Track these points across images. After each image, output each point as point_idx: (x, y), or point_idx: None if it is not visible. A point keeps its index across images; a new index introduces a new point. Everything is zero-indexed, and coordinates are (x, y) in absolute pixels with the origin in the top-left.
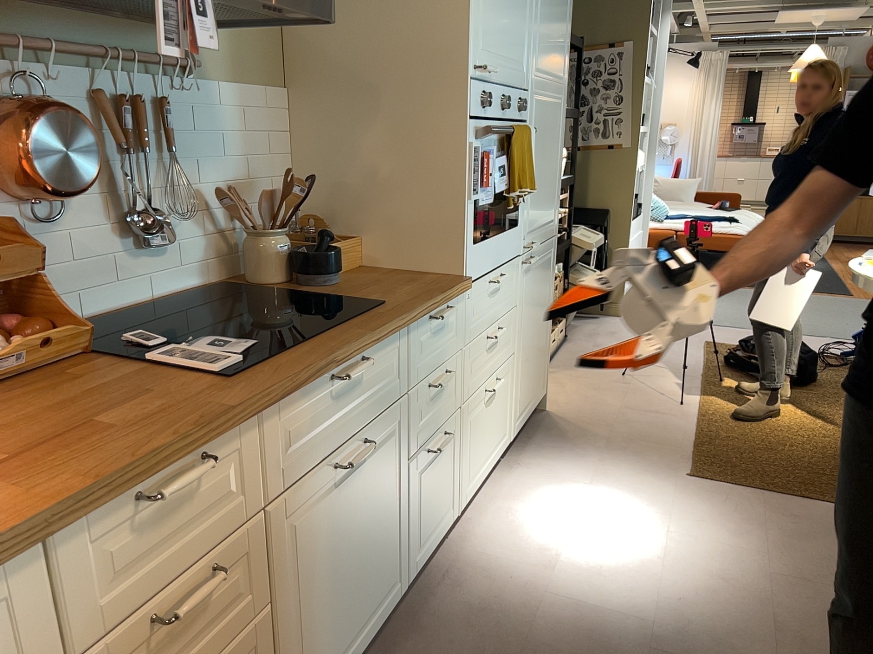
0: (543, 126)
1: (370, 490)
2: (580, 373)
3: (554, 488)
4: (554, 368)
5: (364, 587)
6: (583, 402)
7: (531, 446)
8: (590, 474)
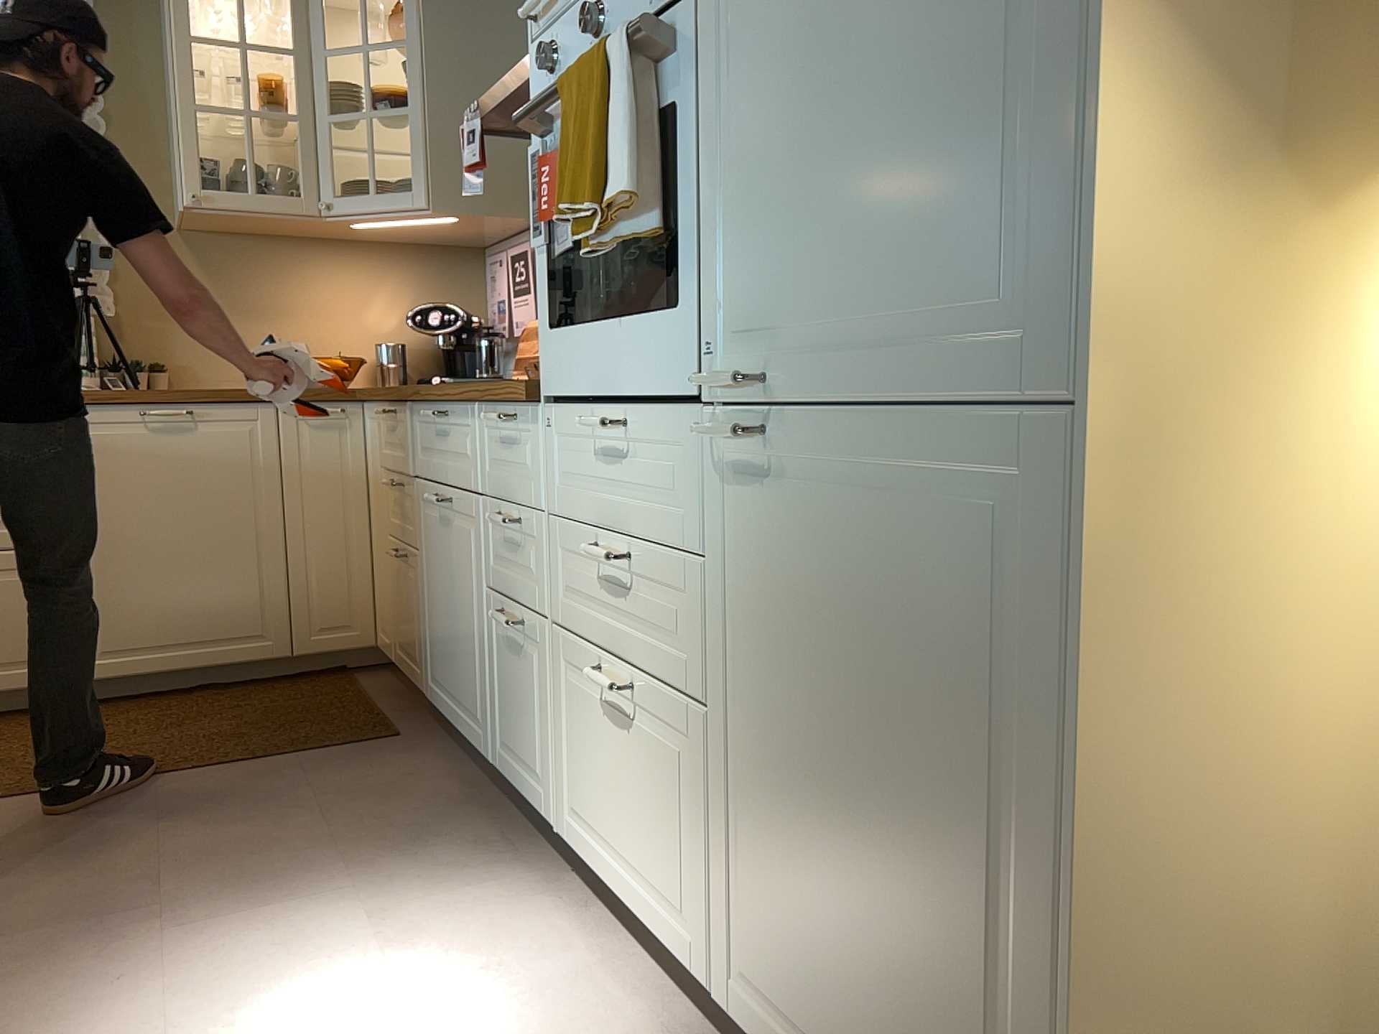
0: None
1: (458, 562)
2: None
3: None
4: None
5: (458, 663)
6: None
7: None
8: None
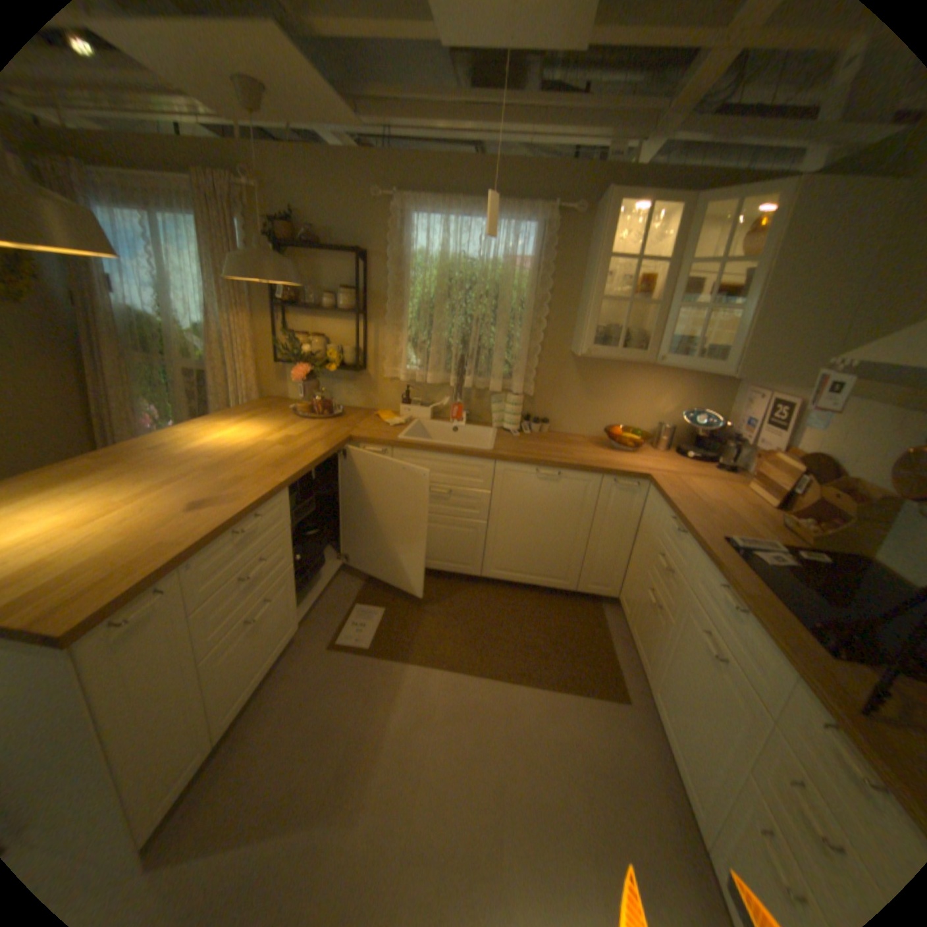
0: None
1: (719, 702)
2: None
3: None
4: None
5: (692, 742)
6: None
7: None
8: None
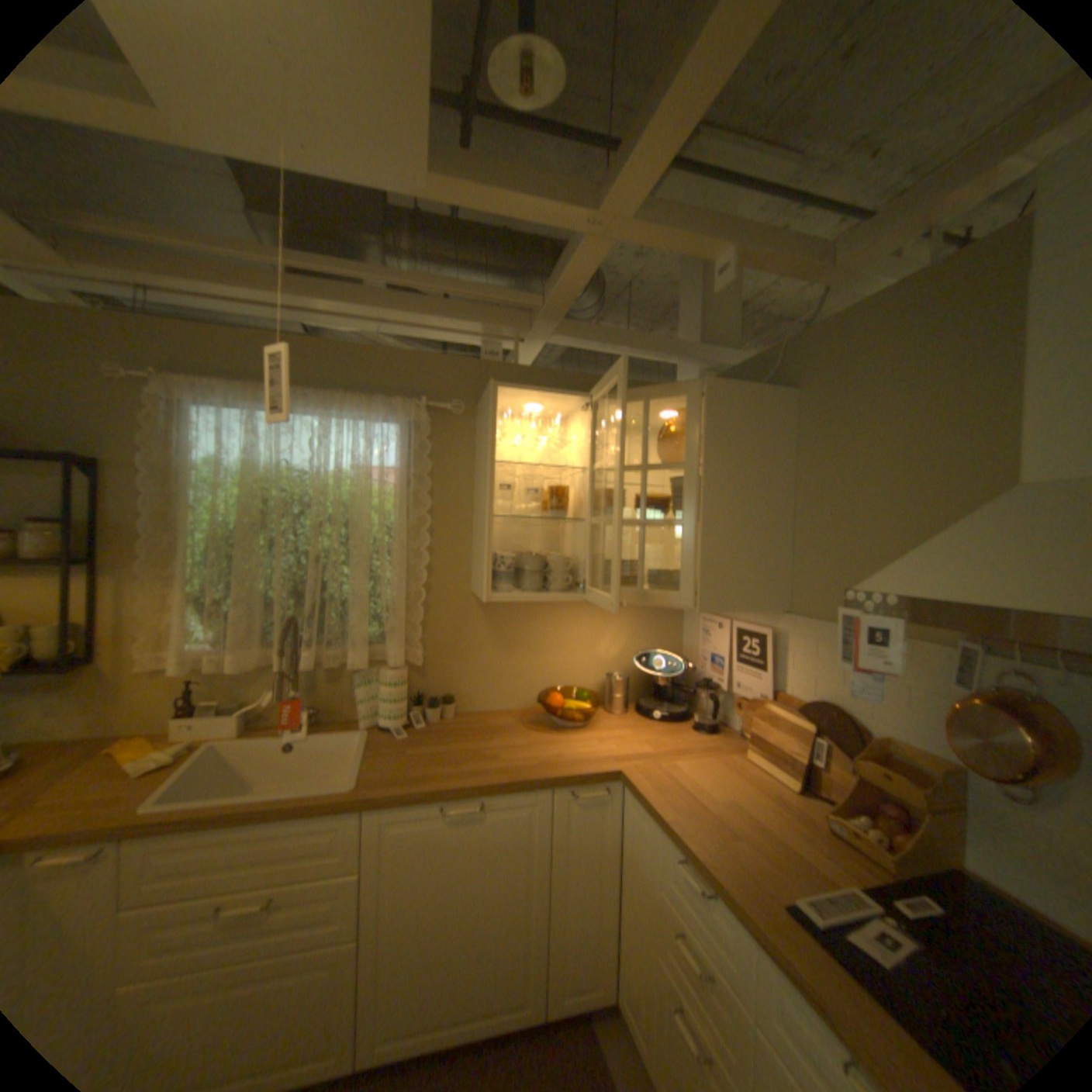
0: None
1: None
2: None
3: None
4: None
5: None
6: None
7: None
8: None
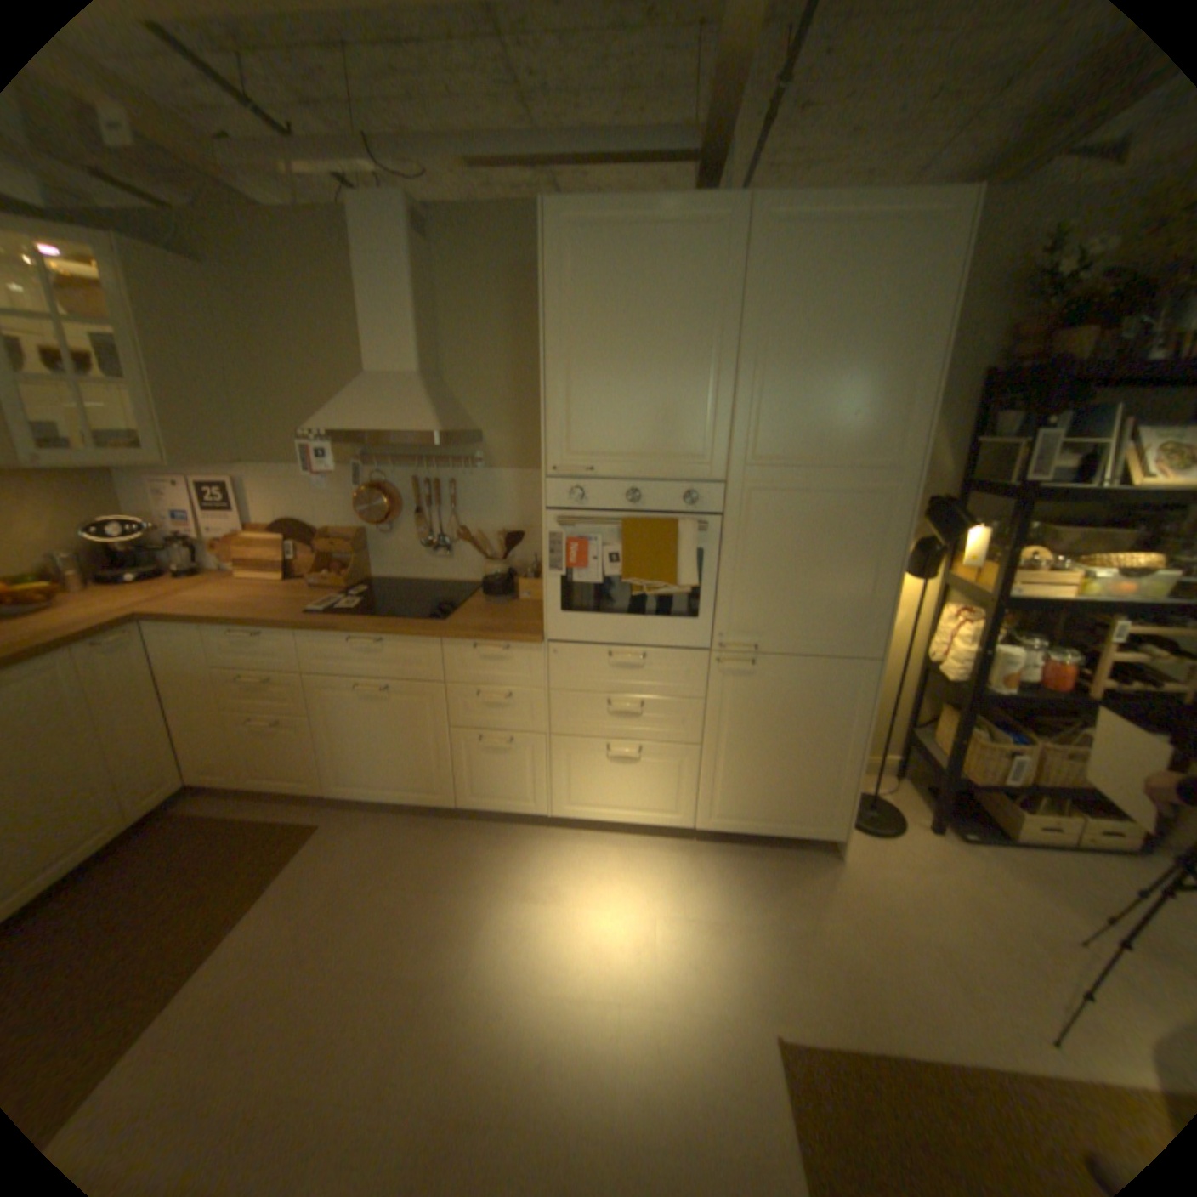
0: (787, 521)
1: (398, 719)
2: (1013, 888)
3: (660, 891)
4: (991, 857)
5: (396, 770)
6: (906, 900)
7: (739, 861)
8: (712, 922)
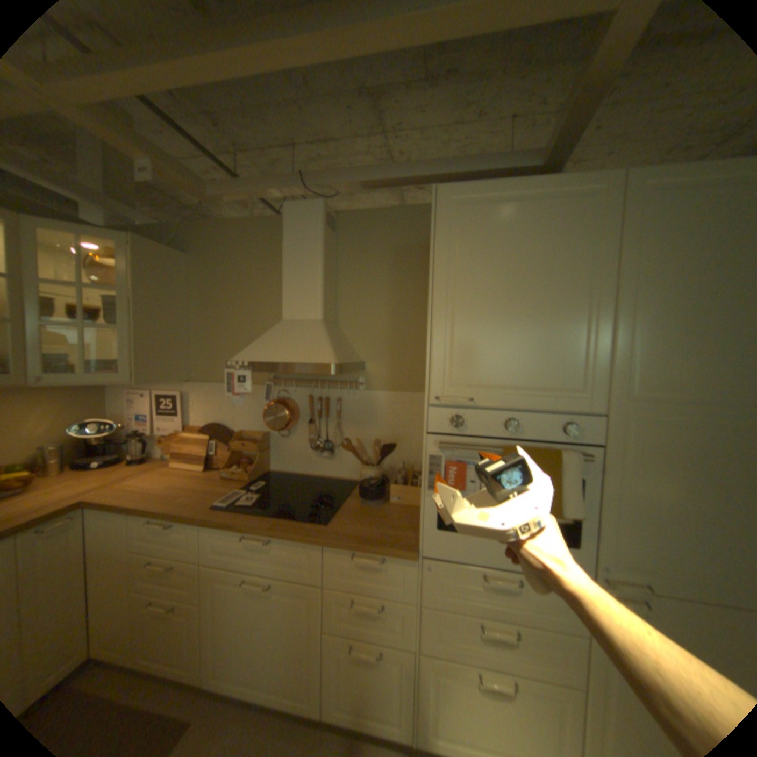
0: (681, 456)
1: (277, 619)
2: None
3: None
4: None
5: (269, 671)
6: None
7: None
8: None
